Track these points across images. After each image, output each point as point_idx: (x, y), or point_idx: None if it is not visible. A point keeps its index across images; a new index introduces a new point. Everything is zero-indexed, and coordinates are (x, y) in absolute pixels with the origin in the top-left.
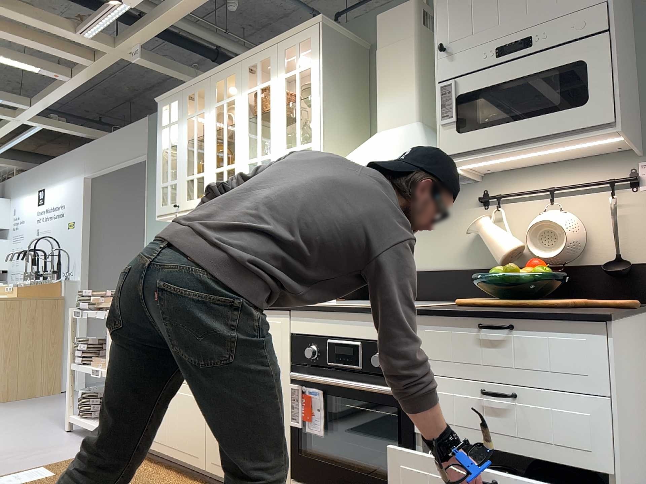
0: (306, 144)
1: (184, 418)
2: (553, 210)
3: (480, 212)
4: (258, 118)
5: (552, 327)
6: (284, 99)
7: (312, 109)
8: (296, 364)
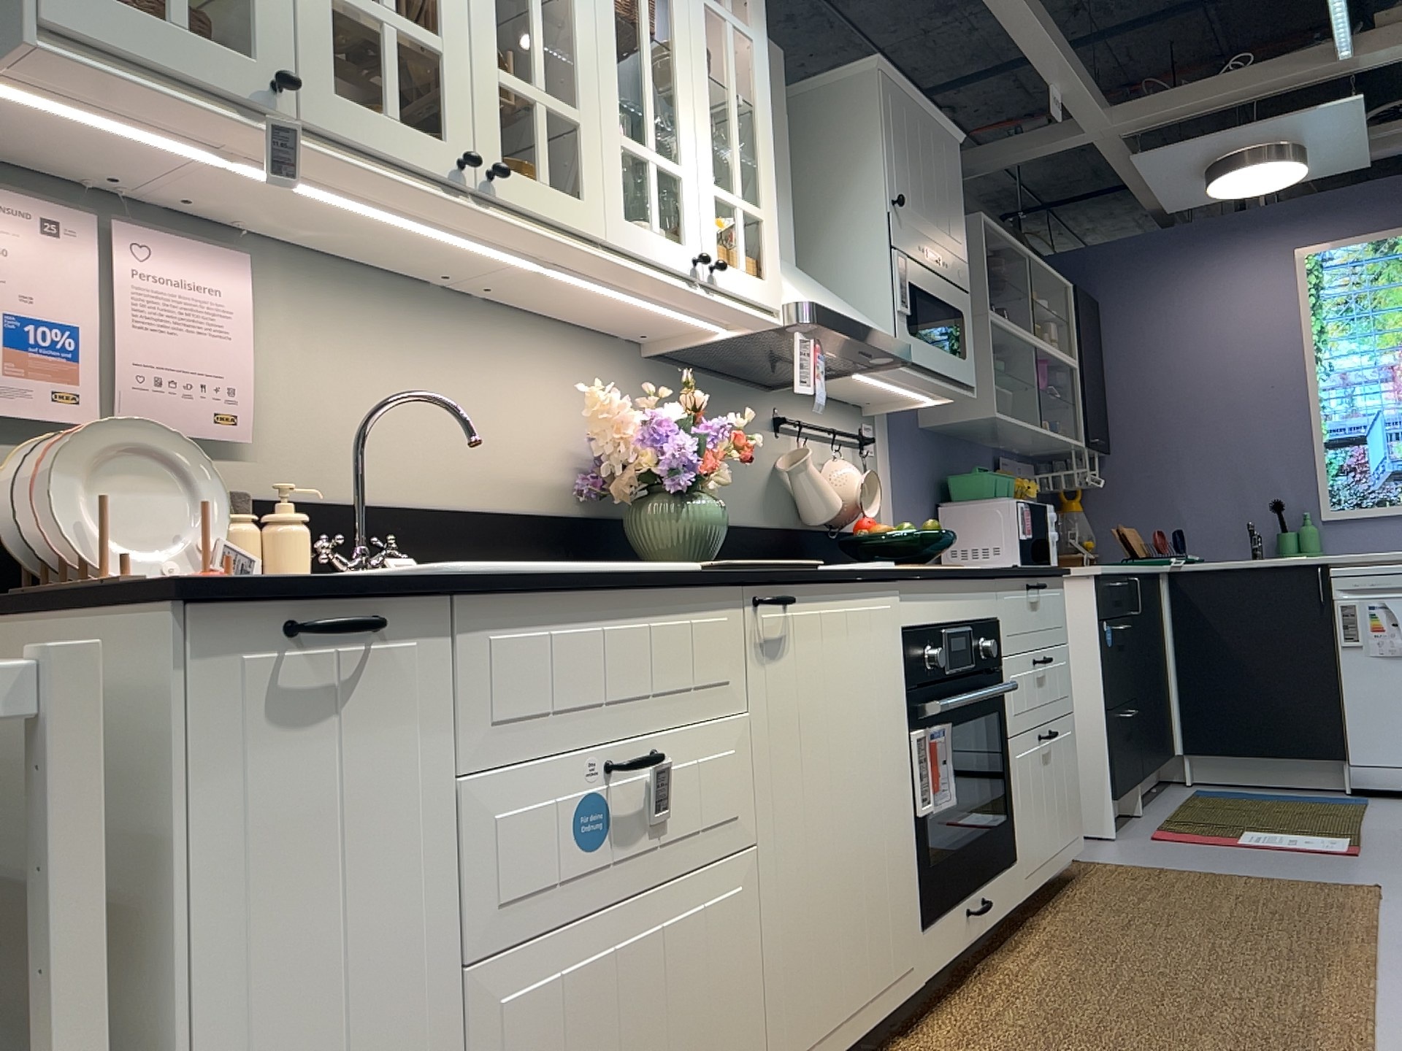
0: (756, 209)
1: (697, 1000)
2: (839, 459)
3: (776, 441)
4: (643, 37)
5: (1052, 584)
6: (708, 57)
7: (763, 138)
8: (914, 688)
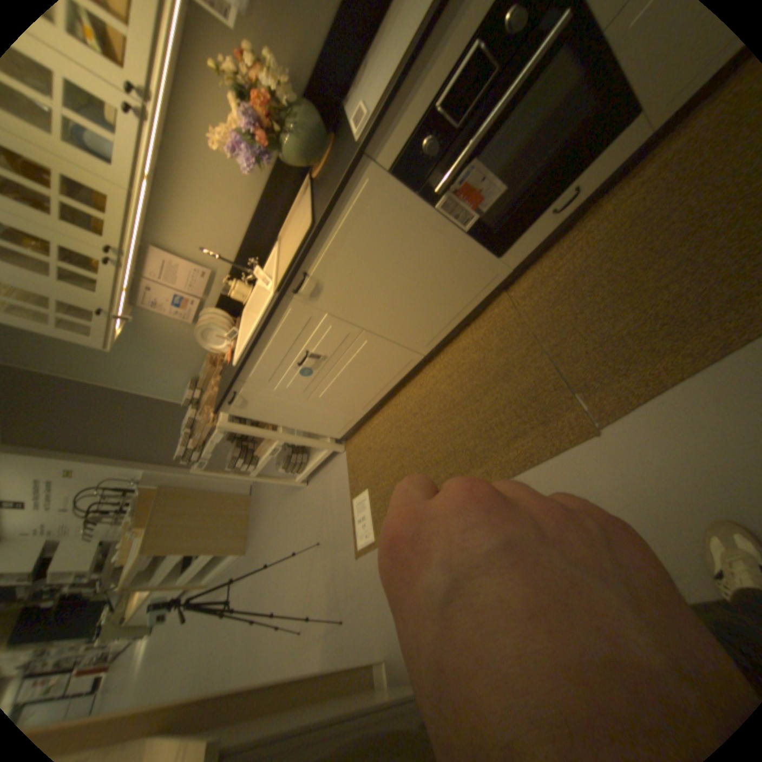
0: None
1: (373, 363)
2: None
3: None
4: None
5: None
6: None
7: None
8: (423, 184)
